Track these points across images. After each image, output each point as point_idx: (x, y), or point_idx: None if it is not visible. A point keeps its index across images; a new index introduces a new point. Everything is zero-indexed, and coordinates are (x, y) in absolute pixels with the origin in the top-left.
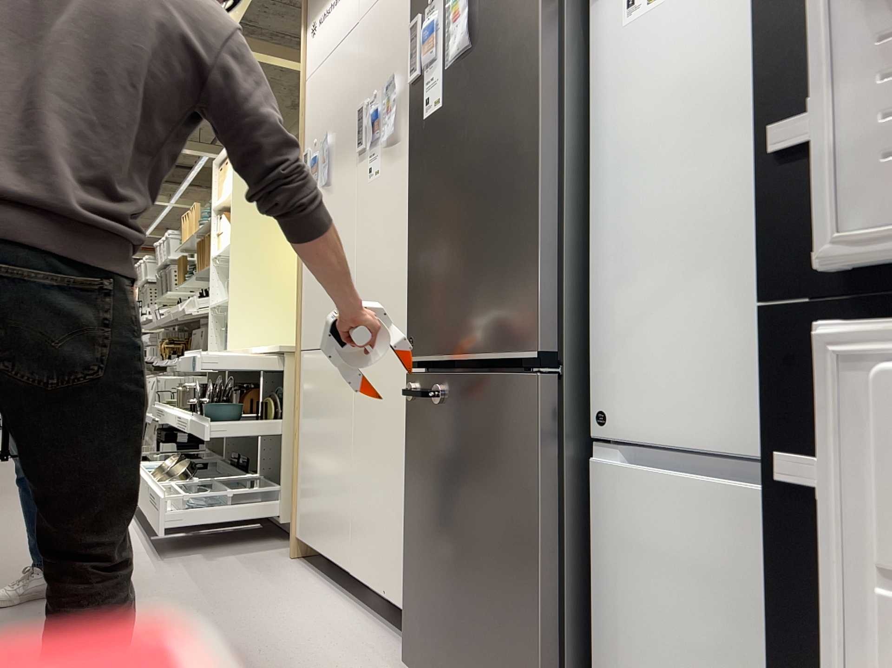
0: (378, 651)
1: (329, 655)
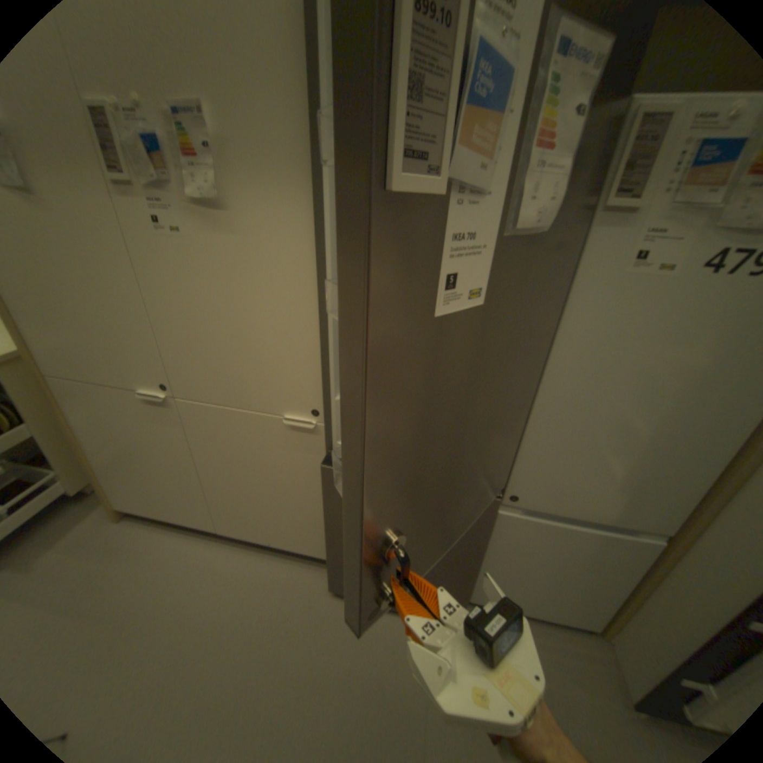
0: (290, 580)
1: (266, 607)
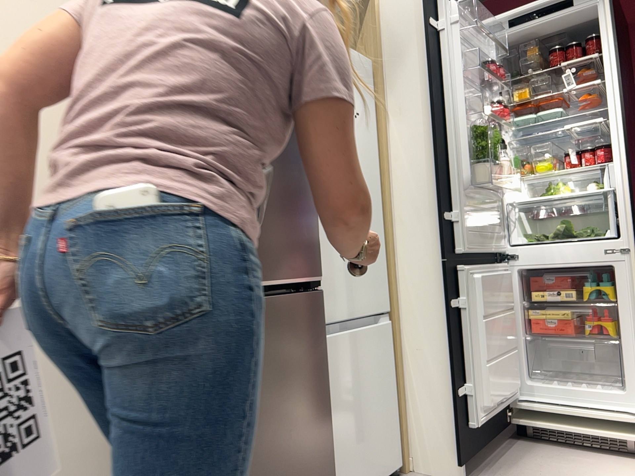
0: None
1: None
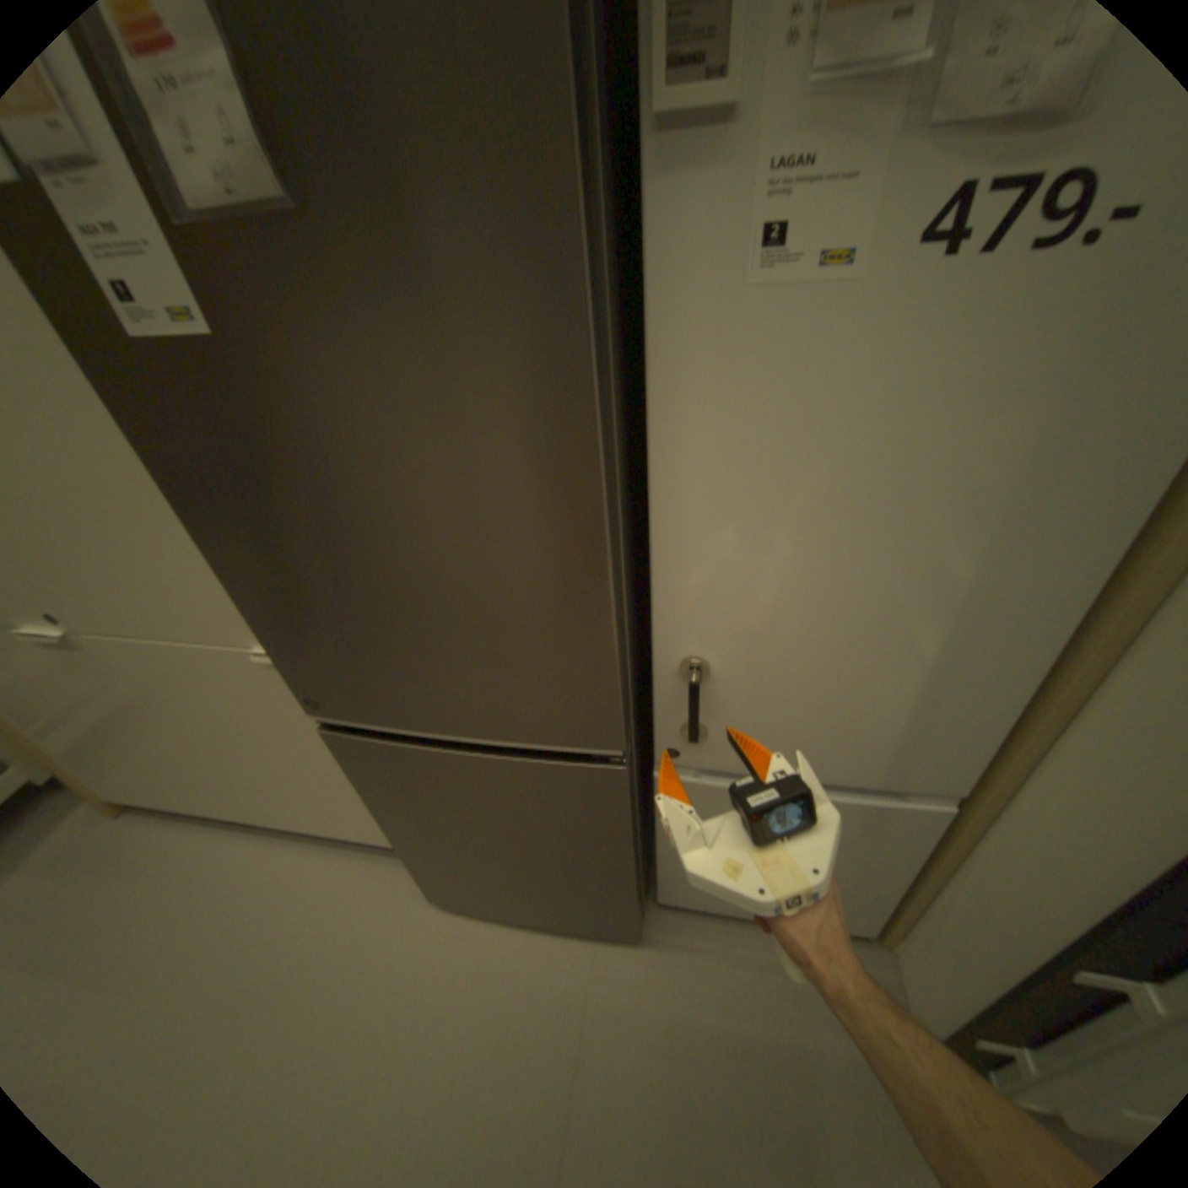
0: (373, 887)
1: (332, 935)
